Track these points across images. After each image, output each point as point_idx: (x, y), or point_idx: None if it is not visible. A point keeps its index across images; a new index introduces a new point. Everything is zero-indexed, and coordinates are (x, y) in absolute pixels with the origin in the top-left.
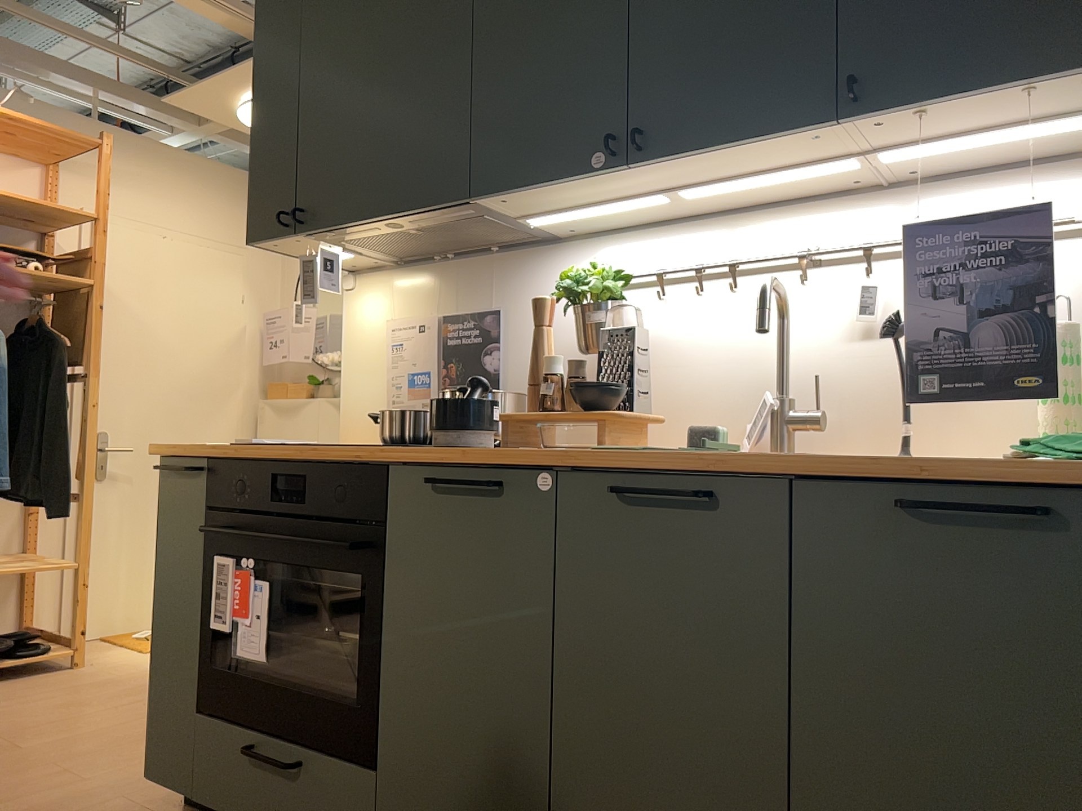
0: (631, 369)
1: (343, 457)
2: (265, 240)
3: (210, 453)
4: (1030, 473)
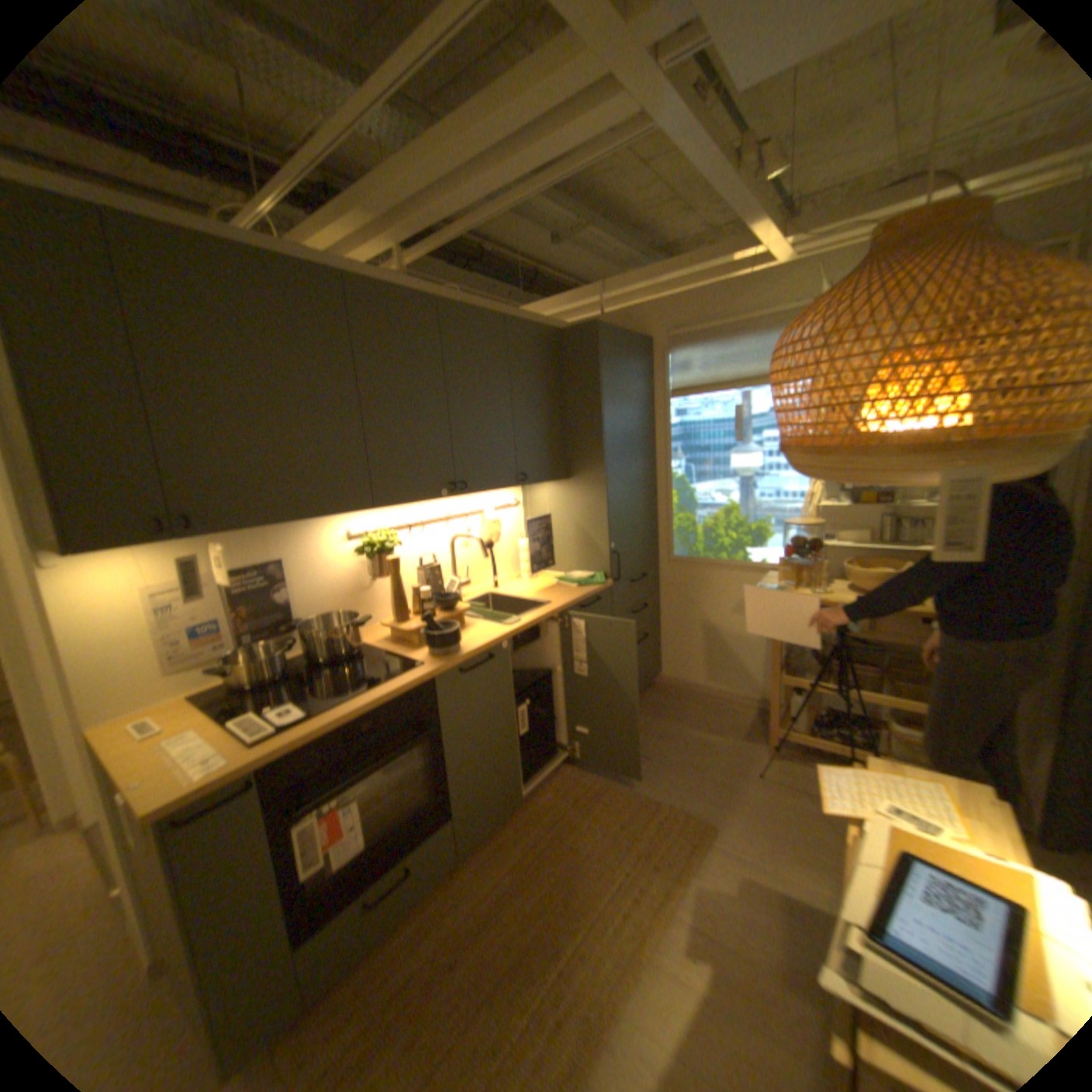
0: (437, 584)
1: (400, 689)
2: (100, 550)
3: (251, 765)
4: (597, 591)
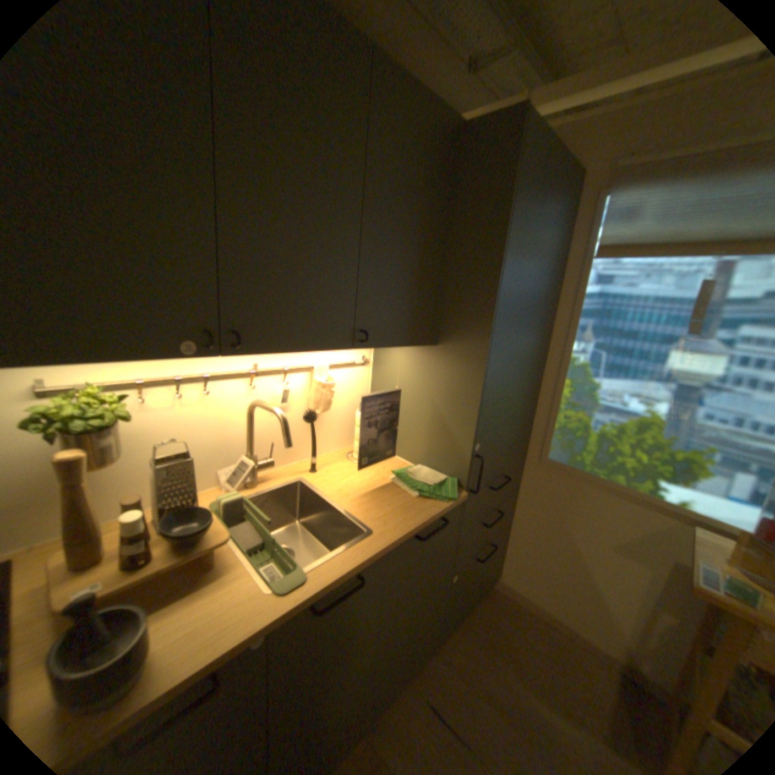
0: (185, 488)
1: None
2: None
3: None
4: (445, 513)
